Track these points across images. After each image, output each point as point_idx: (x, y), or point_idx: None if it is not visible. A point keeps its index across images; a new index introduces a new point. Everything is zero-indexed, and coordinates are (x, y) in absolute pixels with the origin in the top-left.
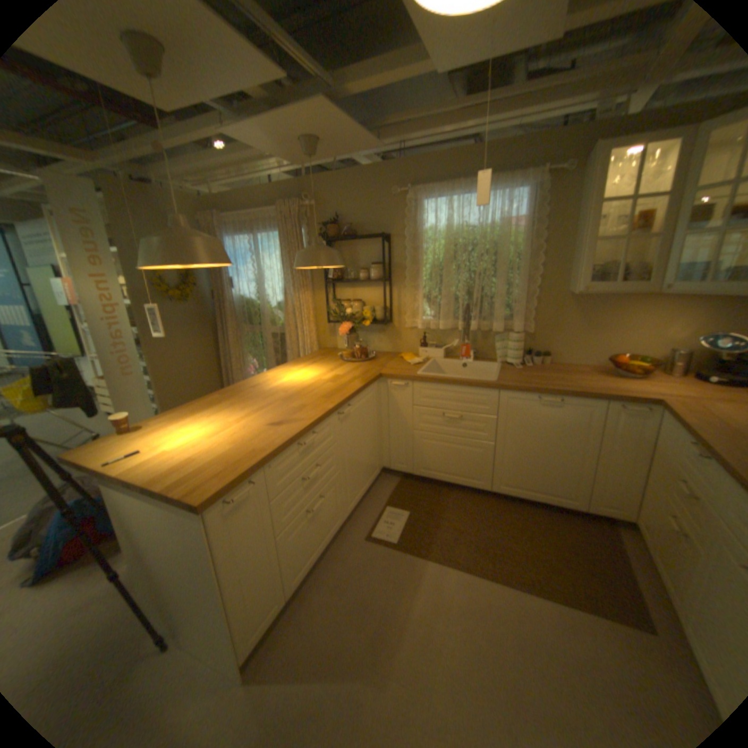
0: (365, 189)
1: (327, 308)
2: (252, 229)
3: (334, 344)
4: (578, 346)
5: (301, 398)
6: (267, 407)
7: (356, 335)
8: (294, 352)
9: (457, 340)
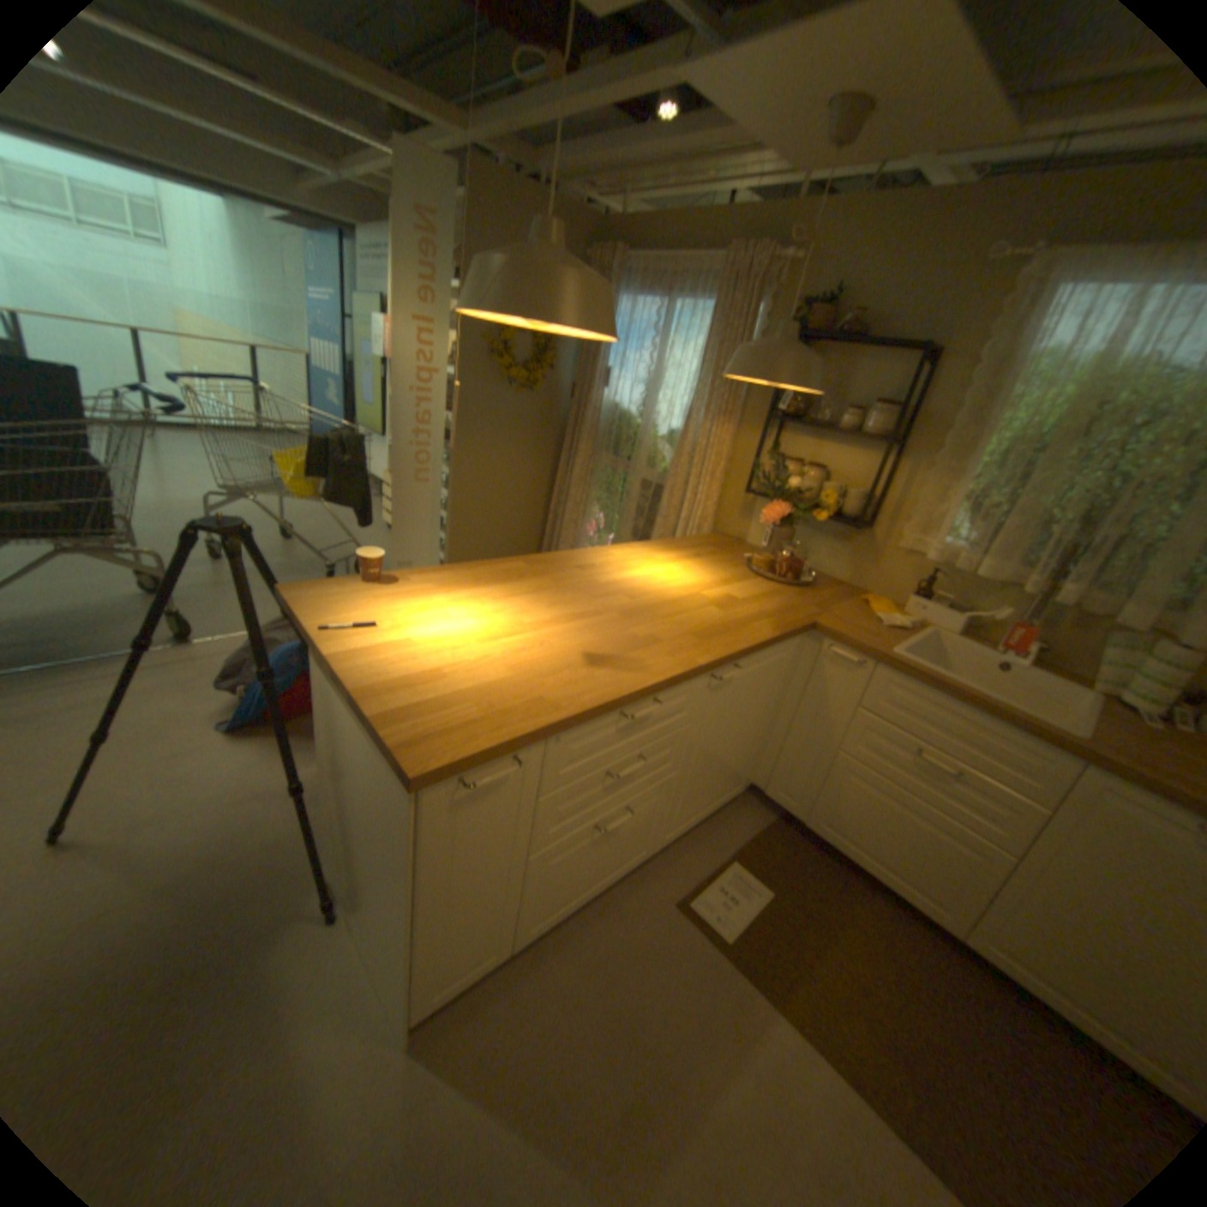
0: (927, 240)
1: (755, 465)
2: (672, 289)
3: (744, 532)
4: None
5: (656, 622)
6: (592, 618)
7: (793, 531)
8: (669, 525)
9: (1014, 610)
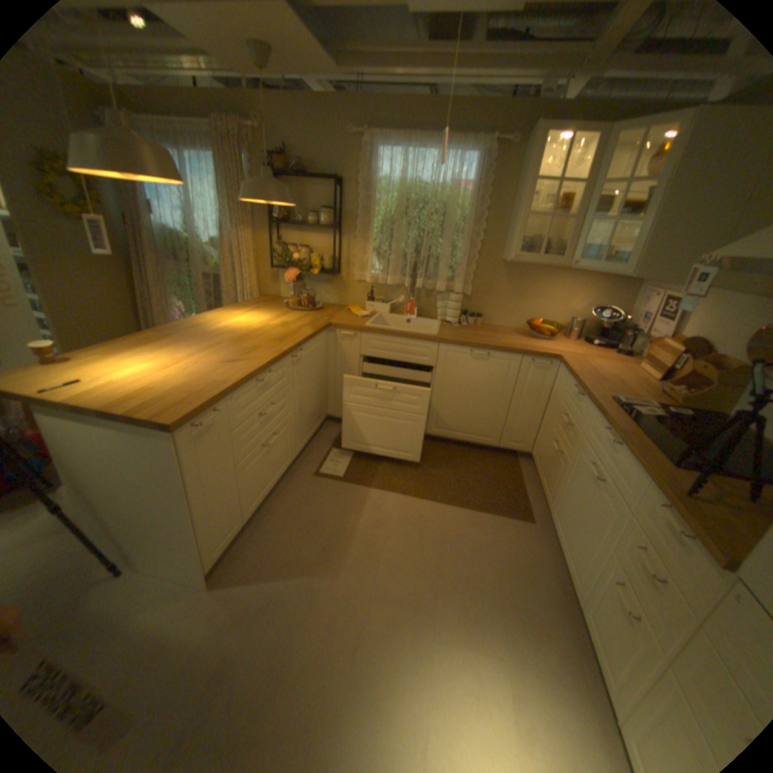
0: (317, 122)
1: (270, 252)
2: (176, 144)
3: (277, 292)
4: (504, 310)
5: (252, 341)
6: (216, 347)
7: (303, 284)
8: (231, 298)
9: (403, 297)
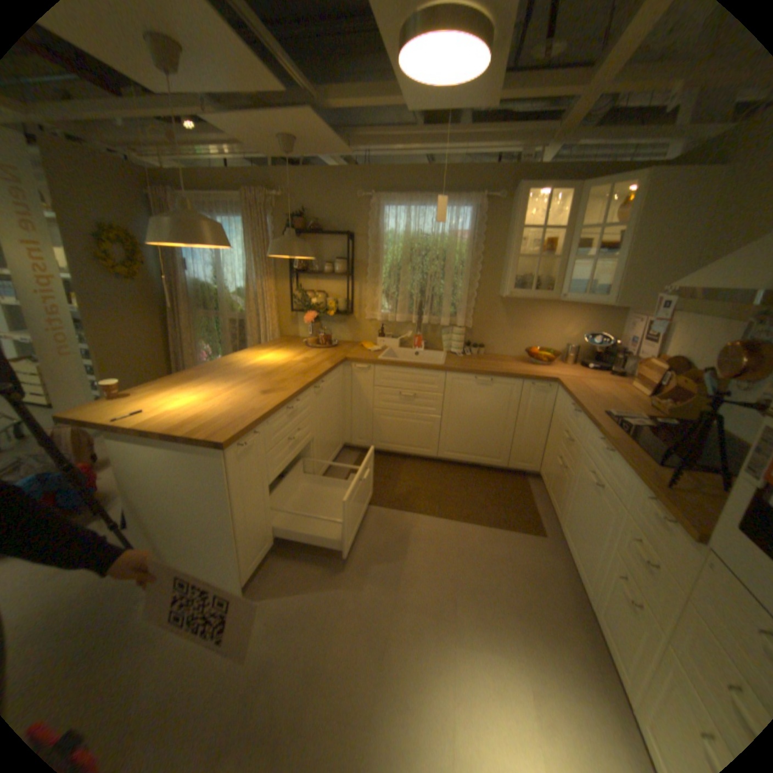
0: (332, 189)
1: (290, 298)
2: (211, 212)
3: (296, 332)
4: (504, 340)
5: (280, 374)
6: (250, 380)
7: (320, 324)
8: (254, 339)
9: (411, 332)
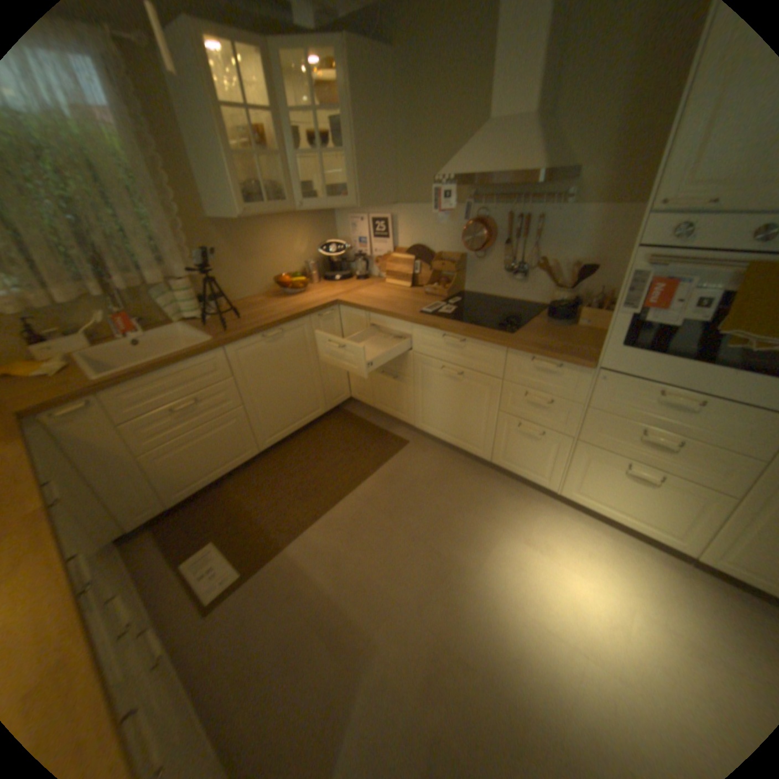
0: None
1: None
2: None
3: None
4: (239, 280)
5: None
6: None
7: None
8: None
9: (98, 314)
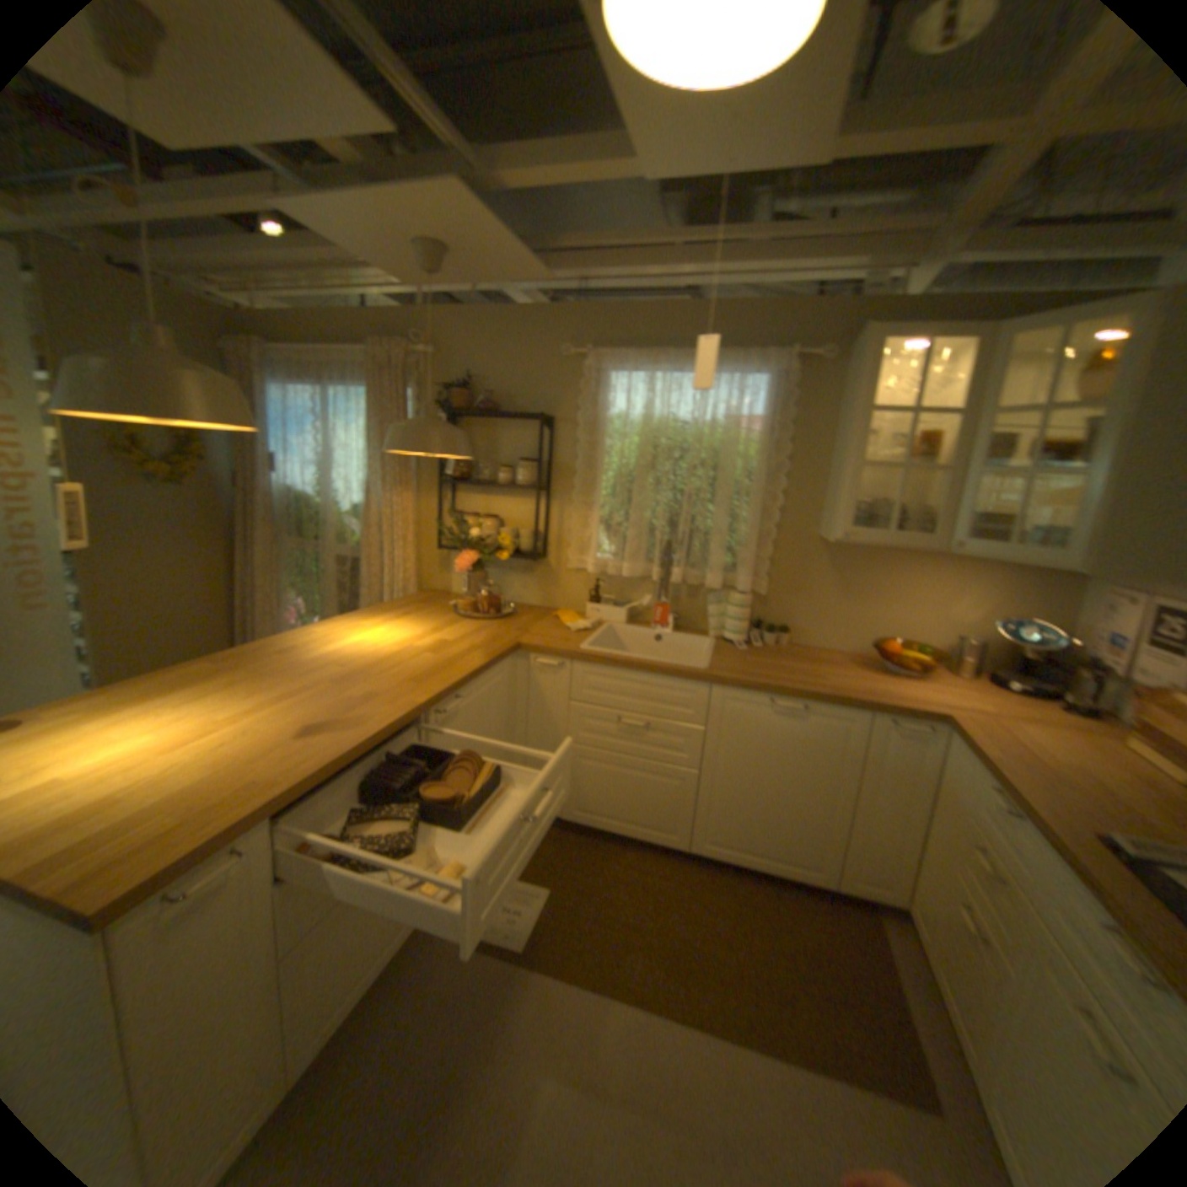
0: (519, 342)
1: (439, 524)
2: (319, 378)
3: (446, 585)
4: (829, 620)
5: (370, 681)
6: (300, 694)
7: (484, 573)
8: (373, 594)
9: (649, 595)
